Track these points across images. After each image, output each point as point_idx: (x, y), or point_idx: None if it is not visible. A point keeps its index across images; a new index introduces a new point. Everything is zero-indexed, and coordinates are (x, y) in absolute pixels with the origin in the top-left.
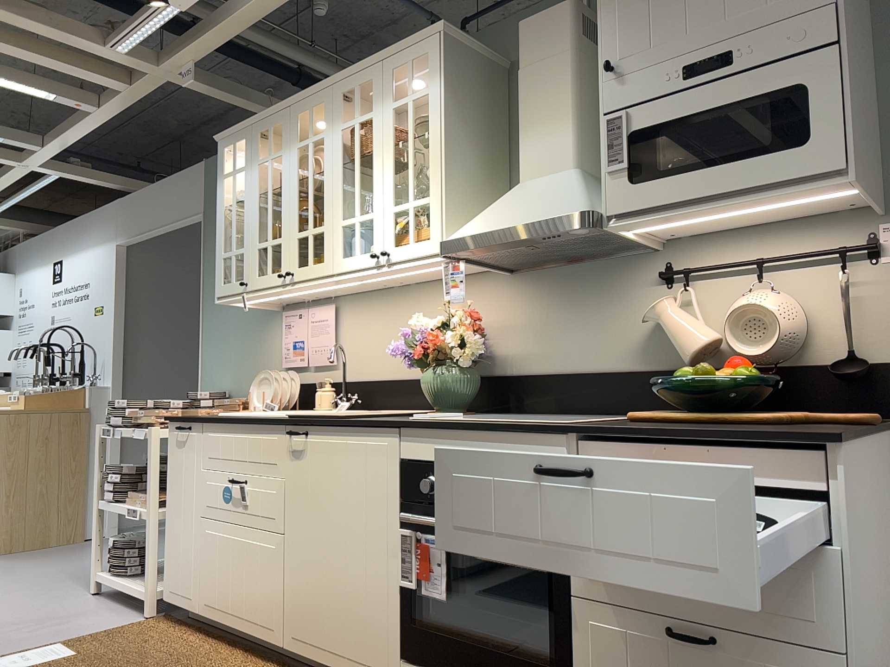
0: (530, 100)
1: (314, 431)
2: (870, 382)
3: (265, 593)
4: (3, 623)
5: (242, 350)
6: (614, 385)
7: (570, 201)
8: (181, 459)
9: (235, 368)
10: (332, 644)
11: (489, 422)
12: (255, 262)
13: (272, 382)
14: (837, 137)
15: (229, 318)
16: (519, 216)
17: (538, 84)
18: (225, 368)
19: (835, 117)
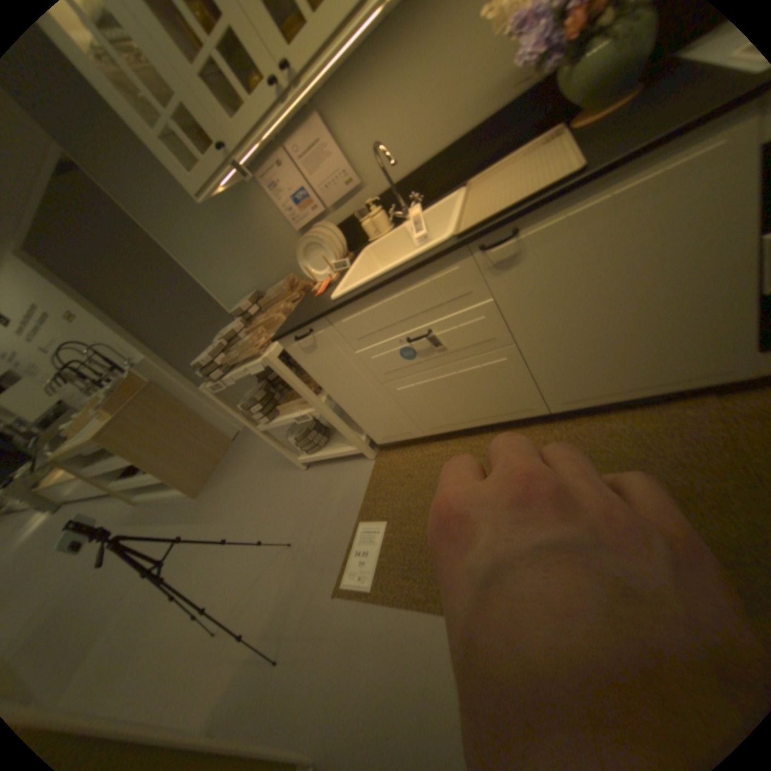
0: None
1: (534, 220)
2: None
3: (510, 392)
4: (293, 533)
5: (239, 247)
6: None
7: None
8: (323, 359)
9: (246, 267)
10: (631, 386)
11: None
12: (215, 99)
13: (319, 244)
14: None
15: (199, 229)
16: None
17: None
18: (236, 275)
19: None
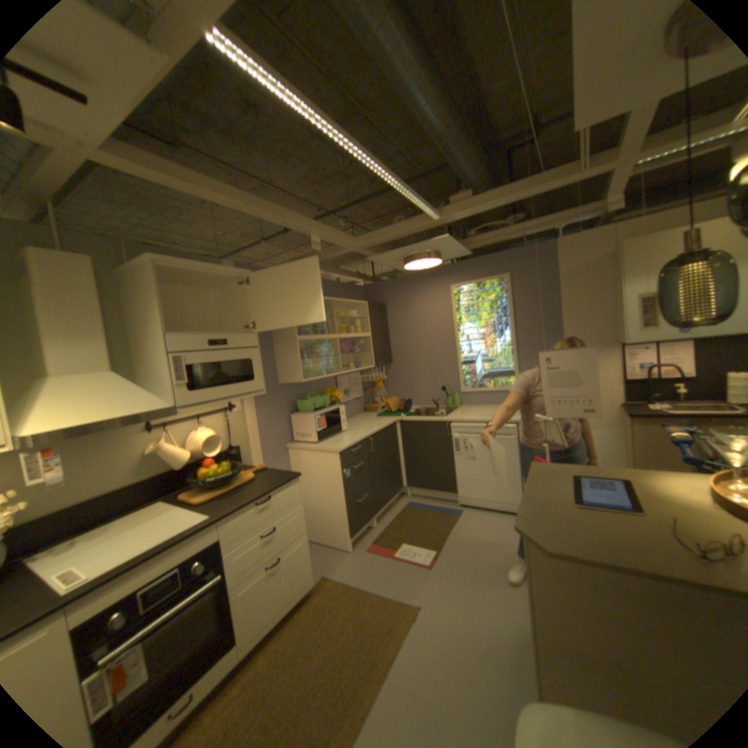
0: (58, 315)
1: None
2: (236, 454)
3: None
4: None
5: None
6: (122, 497)
7: (150, 399)
8: None
9: None
10: None
11: (152, 547)
12: None
13: None
14: (262, 379)
15: None
16: (111, 409)
17: (66, 305)
18: None
19: (261, 372)
